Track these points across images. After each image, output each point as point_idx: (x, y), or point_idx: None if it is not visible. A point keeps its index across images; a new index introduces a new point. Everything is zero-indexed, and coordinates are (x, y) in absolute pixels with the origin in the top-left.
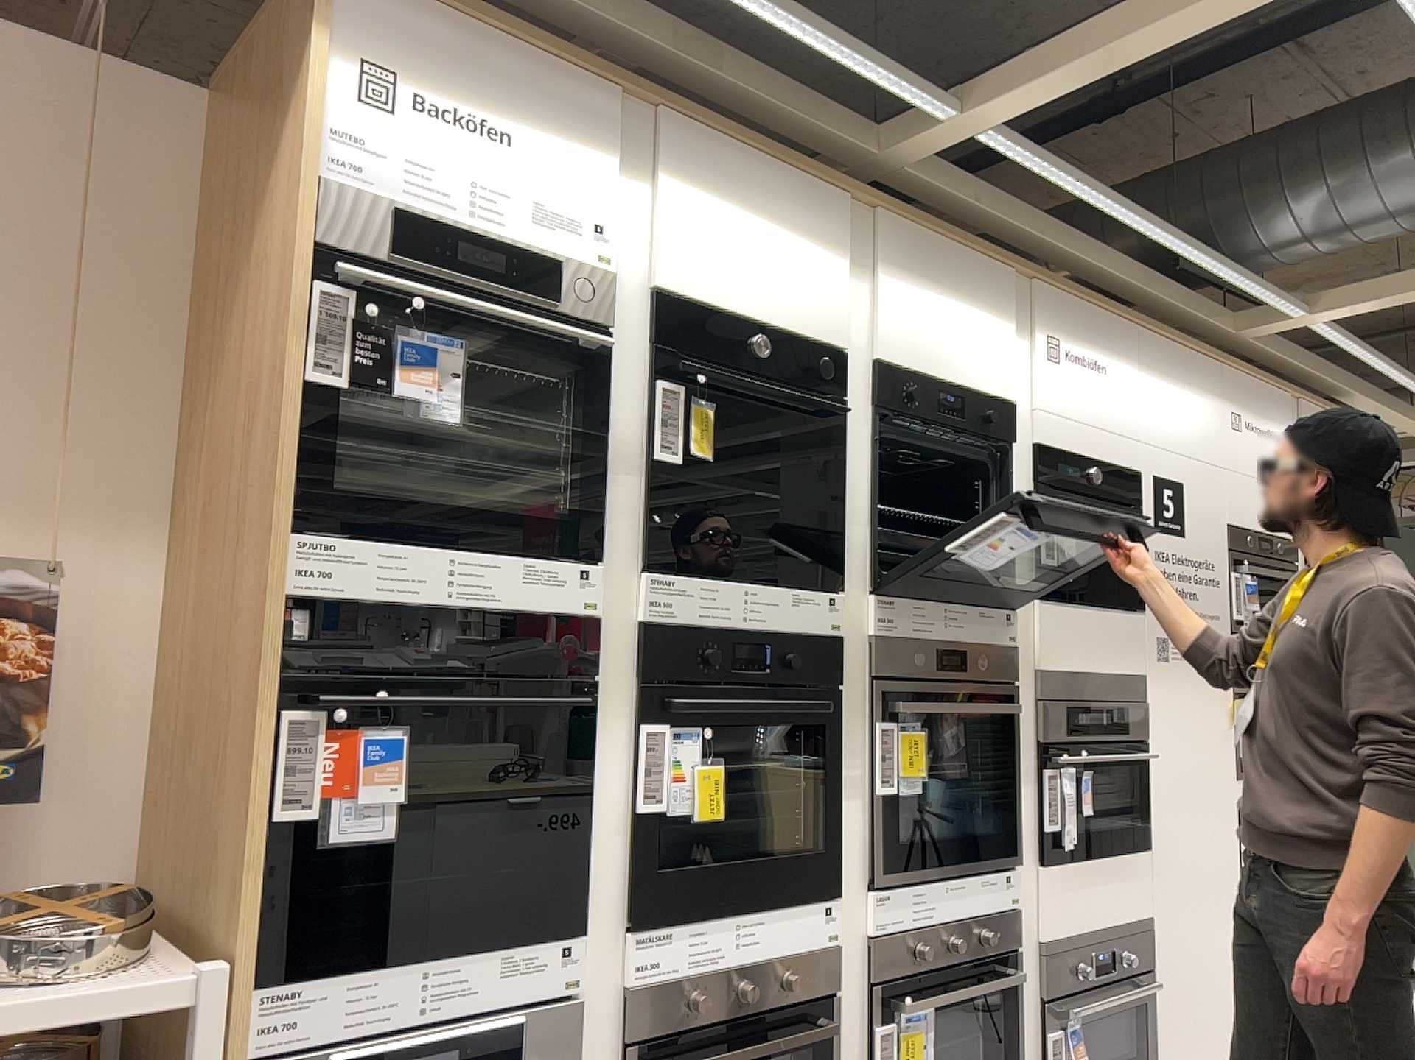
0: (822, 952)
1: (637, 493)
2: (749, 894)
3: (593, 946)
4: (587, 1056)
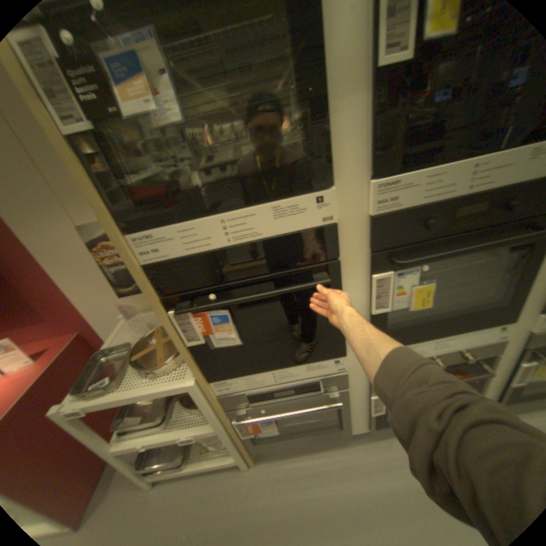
0: (493, 349)
1: (362, 109)
2: (446, 335)
3: (348, 361)
4: (350, 388)
